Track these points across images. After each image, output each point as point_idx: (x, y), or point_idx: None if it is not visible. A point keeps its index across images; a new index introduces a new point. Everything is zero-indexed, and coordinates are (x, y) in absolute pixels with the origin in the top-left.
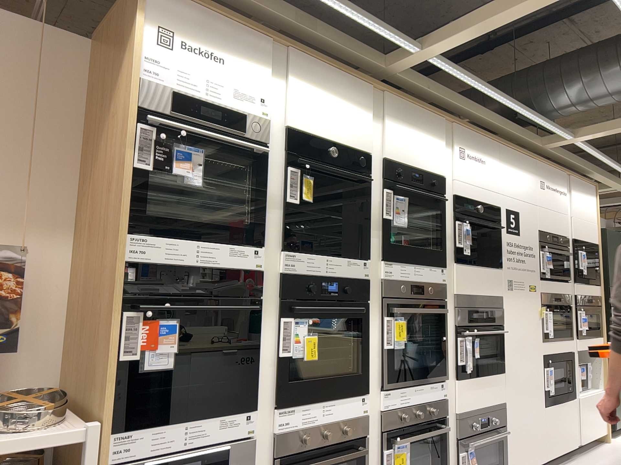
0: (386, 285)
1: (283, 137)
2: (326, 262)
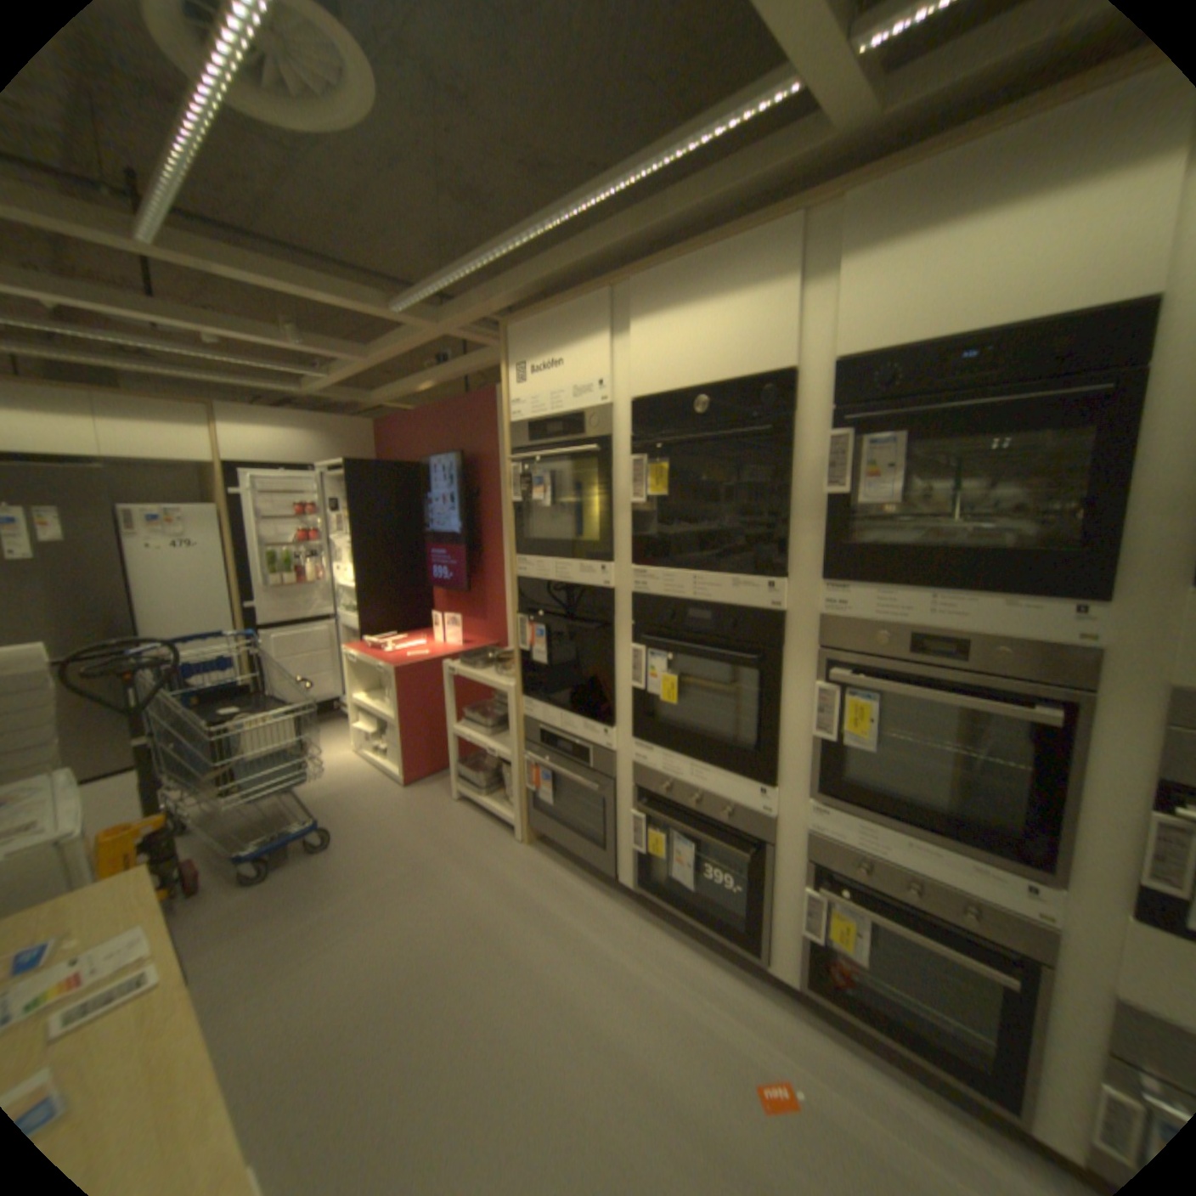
0: (837, 631)
1: (627, 412)
2: (693, 583)
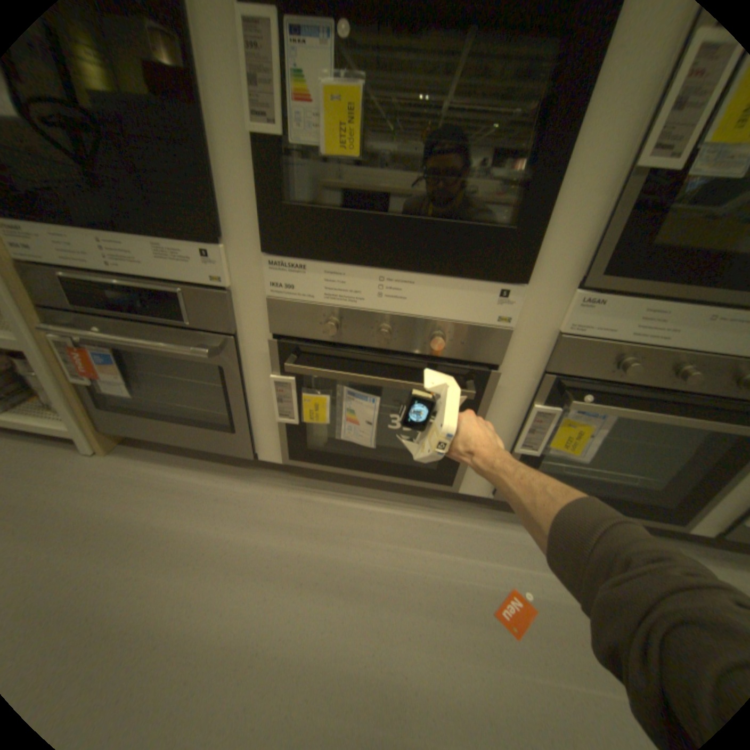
0: None
1: None
2: None
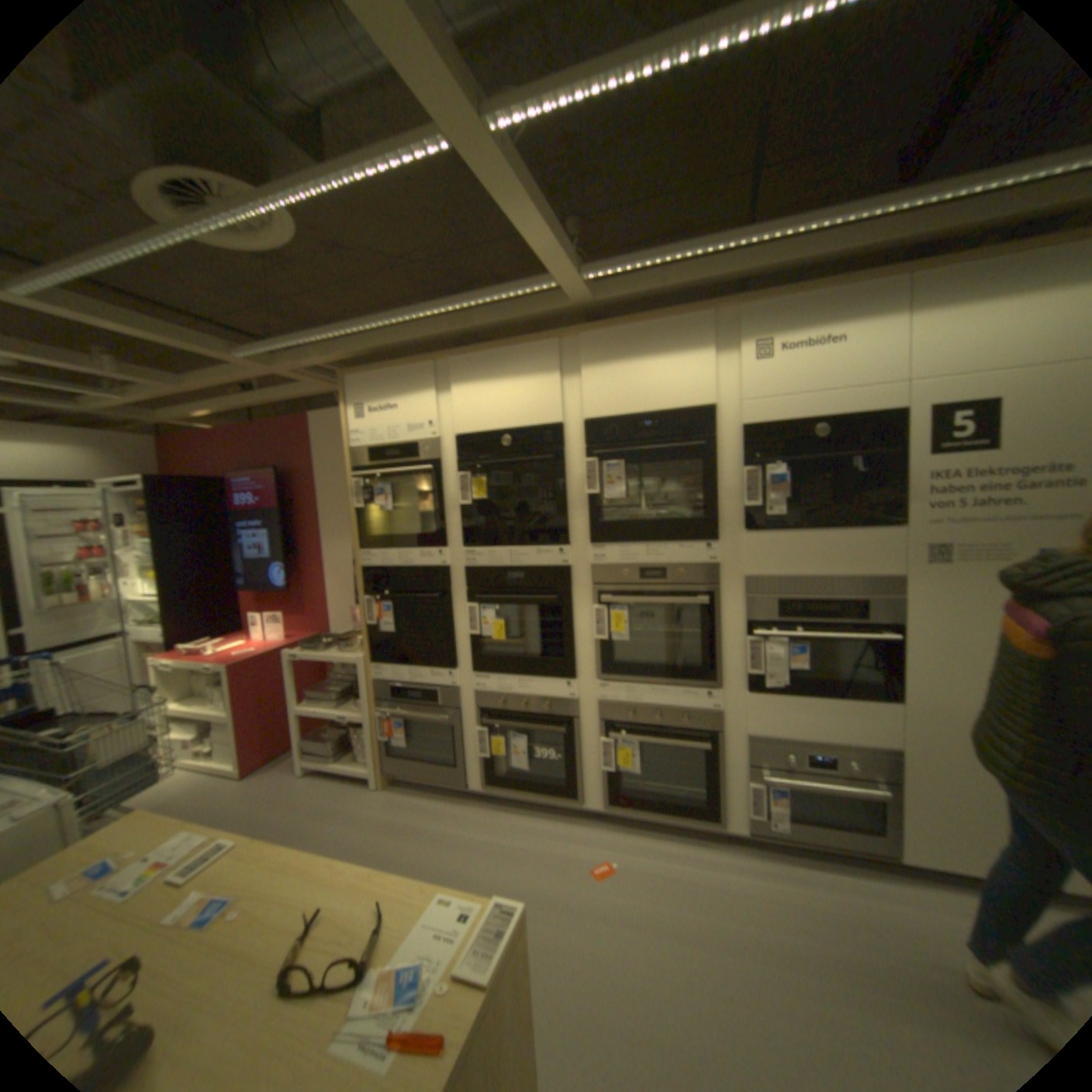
0: (599, 574)
1: (451, 444)
2: (508, 555)
